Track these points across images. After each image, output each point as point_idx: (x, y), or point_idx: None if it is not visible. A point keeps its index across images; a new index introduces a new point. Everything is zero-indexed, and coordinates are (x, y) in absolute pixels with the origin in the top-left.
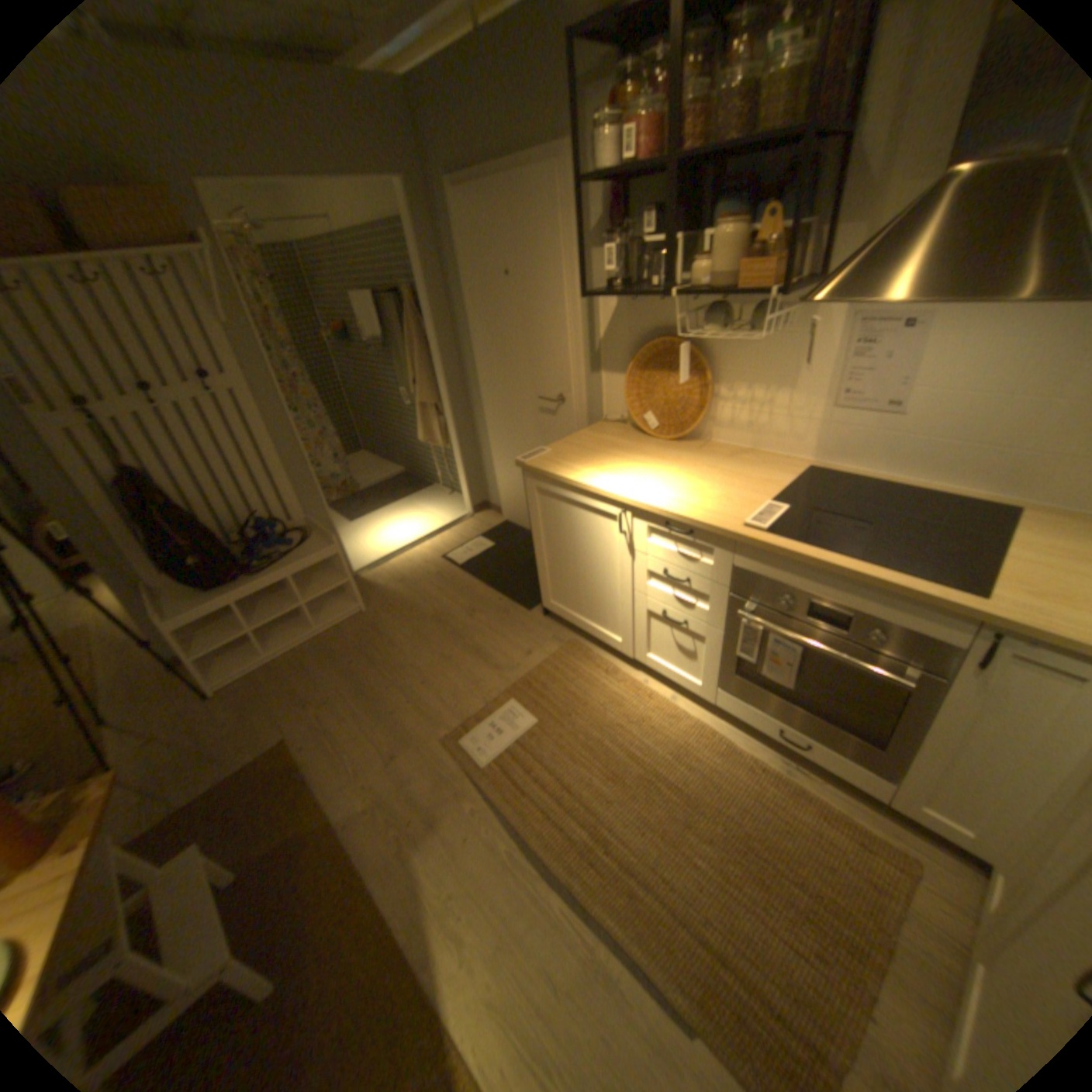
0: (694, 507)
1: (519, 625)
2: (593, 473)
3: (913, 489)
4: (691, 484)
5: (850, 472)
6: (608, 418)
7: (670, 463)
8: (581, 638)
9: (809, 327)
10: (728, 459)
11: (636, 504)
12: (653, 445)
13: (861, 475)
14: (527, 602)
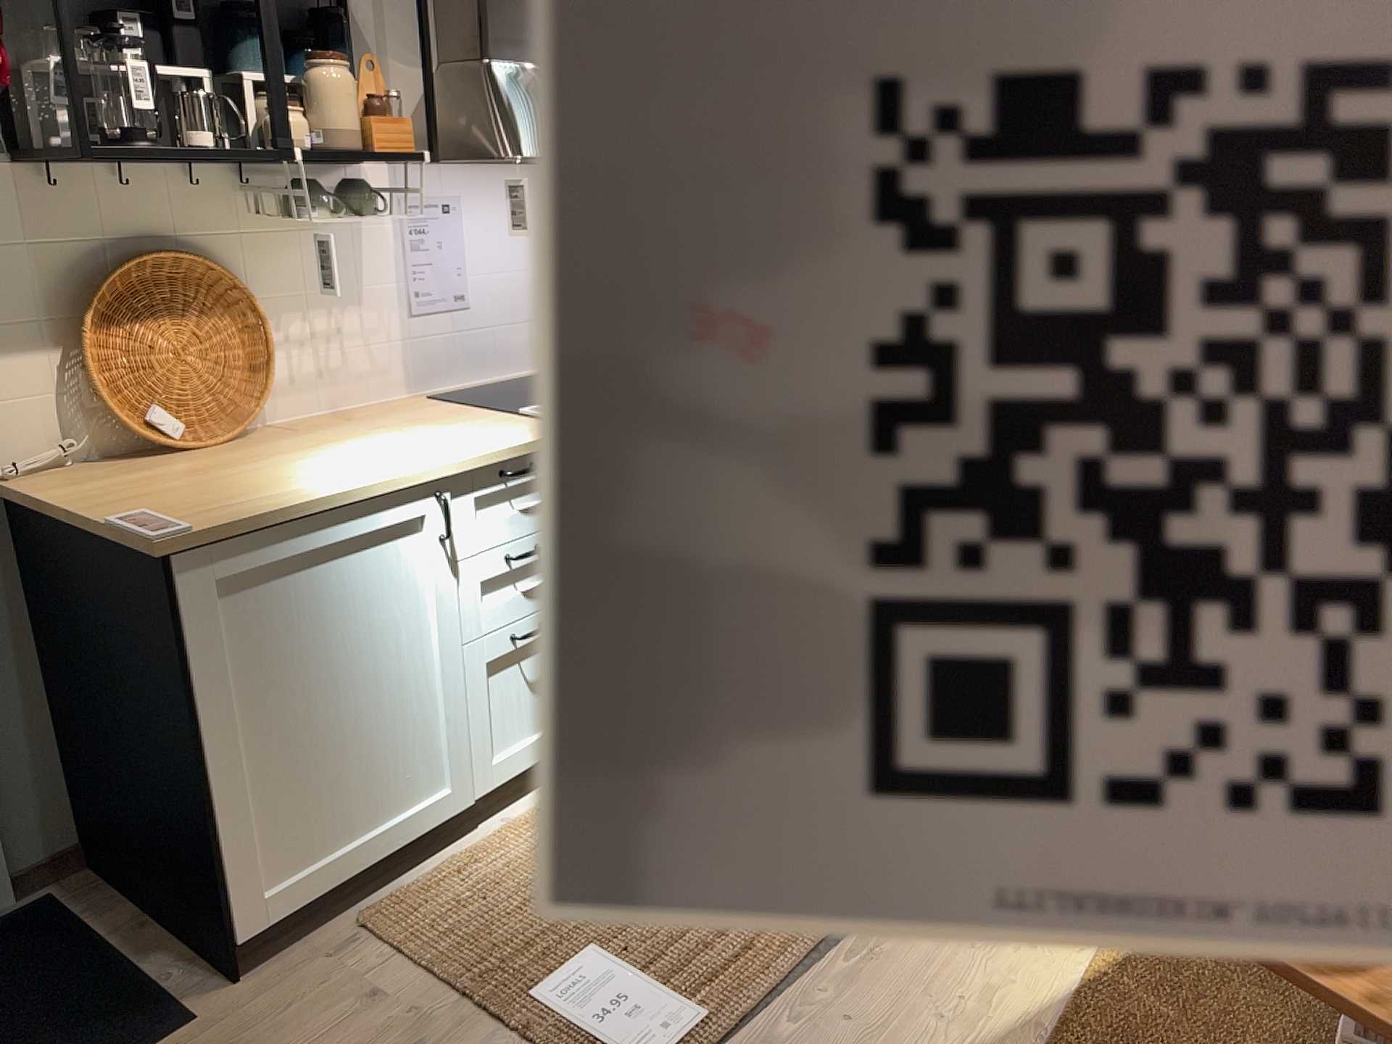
0: (508, 436)
1: (254, 1032)
2: (320, 481)
3: (500, 389)
4: (430, 437)
5: (448, 394)
6: (20, 470)
7: (336, 444)
8: (358, 907)
9: (358, 222)
10: (358, 422)
11: (462, 467)
12: (237, 451)
13: (458, 394)
14: (156, 1025)
